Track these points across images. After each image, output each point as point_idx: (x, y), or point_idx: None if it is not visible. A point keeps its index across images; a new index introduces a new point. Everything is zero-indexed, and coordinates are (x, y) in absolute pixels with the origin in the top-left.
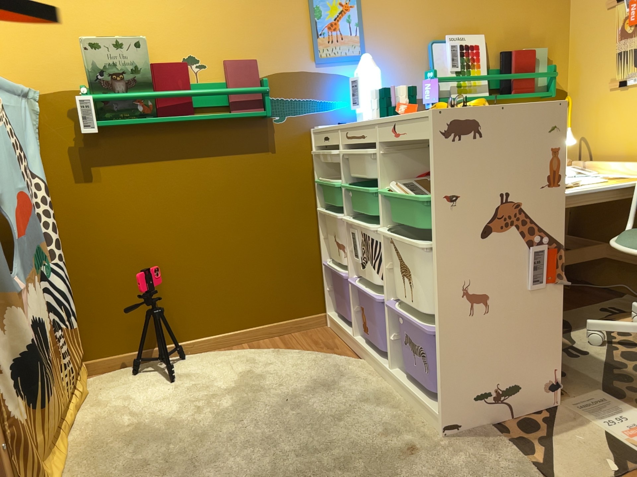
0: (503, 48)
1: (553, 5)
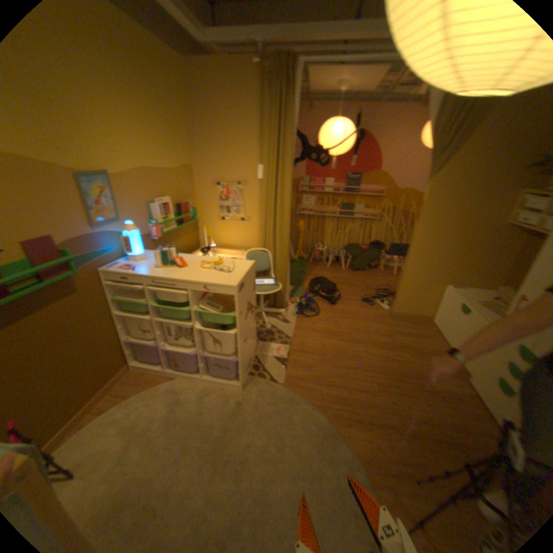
0: (175, 201)
1: (188, 178)
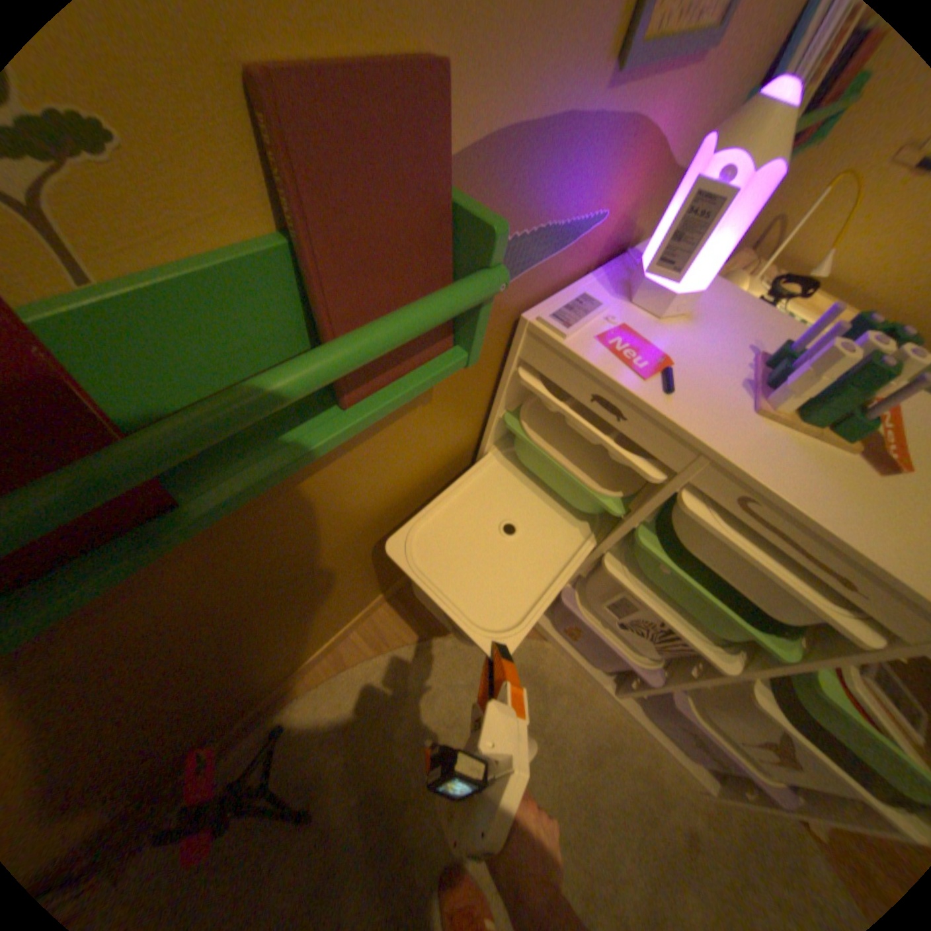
0: None
1: None
